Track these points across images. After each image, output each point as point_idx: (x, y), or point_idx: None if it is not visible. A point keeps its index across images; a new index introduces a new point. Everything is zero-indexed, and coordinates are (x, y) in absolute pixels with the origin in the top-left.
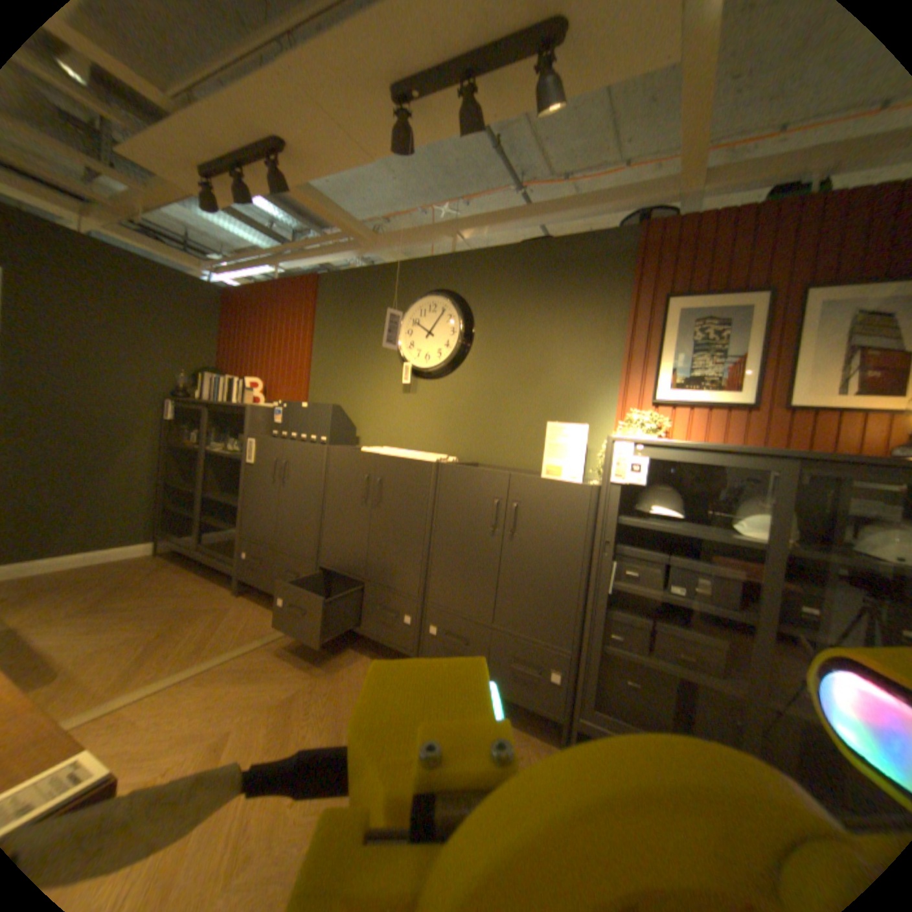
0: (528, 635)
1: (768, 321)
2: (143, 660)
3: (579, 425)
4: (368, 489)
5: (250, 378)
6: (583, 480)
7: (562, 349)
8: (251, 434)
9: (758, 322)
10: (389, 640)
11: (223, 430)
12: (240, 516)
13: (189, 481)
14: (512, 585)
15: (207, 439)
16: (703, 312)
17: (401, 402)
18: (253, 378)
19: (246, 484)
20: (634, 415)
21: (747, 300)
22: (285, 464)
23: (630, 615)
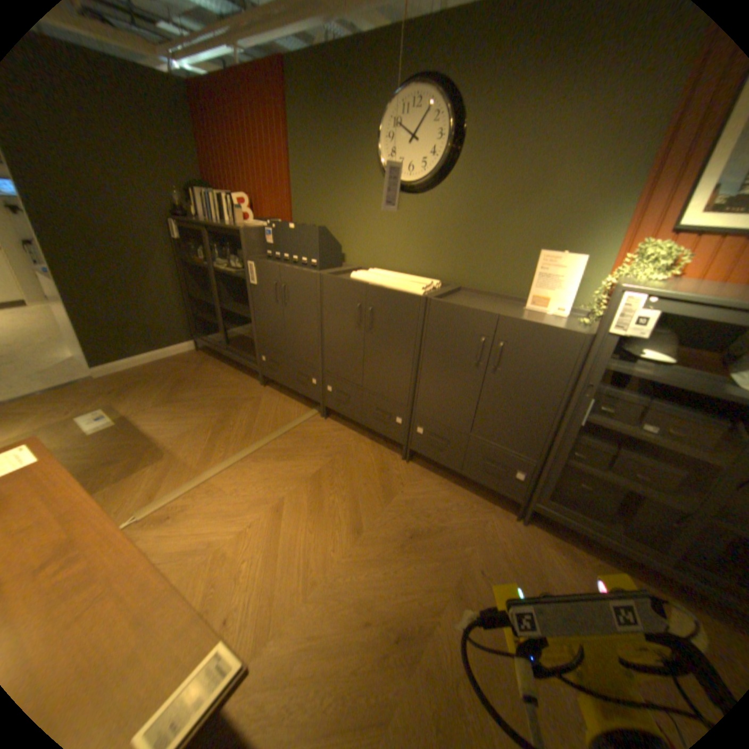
0: (500, 446)
1: None
2: (214, 443)
3: (577, 256)
4: (360, 317)
5: (235, 191)
6: (569, 314)
7: (571, 158)
8: (249, 258)
9: None
10: (384, 432)
11: (223, 247)
12: (254, 328)
13: (206, 292)
14: (491, 409)
15: (212, 255)
16: None
17: (383, 220)
18: (238, 191)
19: (254, 303)
20: (647, 249)
21: None
22: (284, 288)
23: (596, 442)
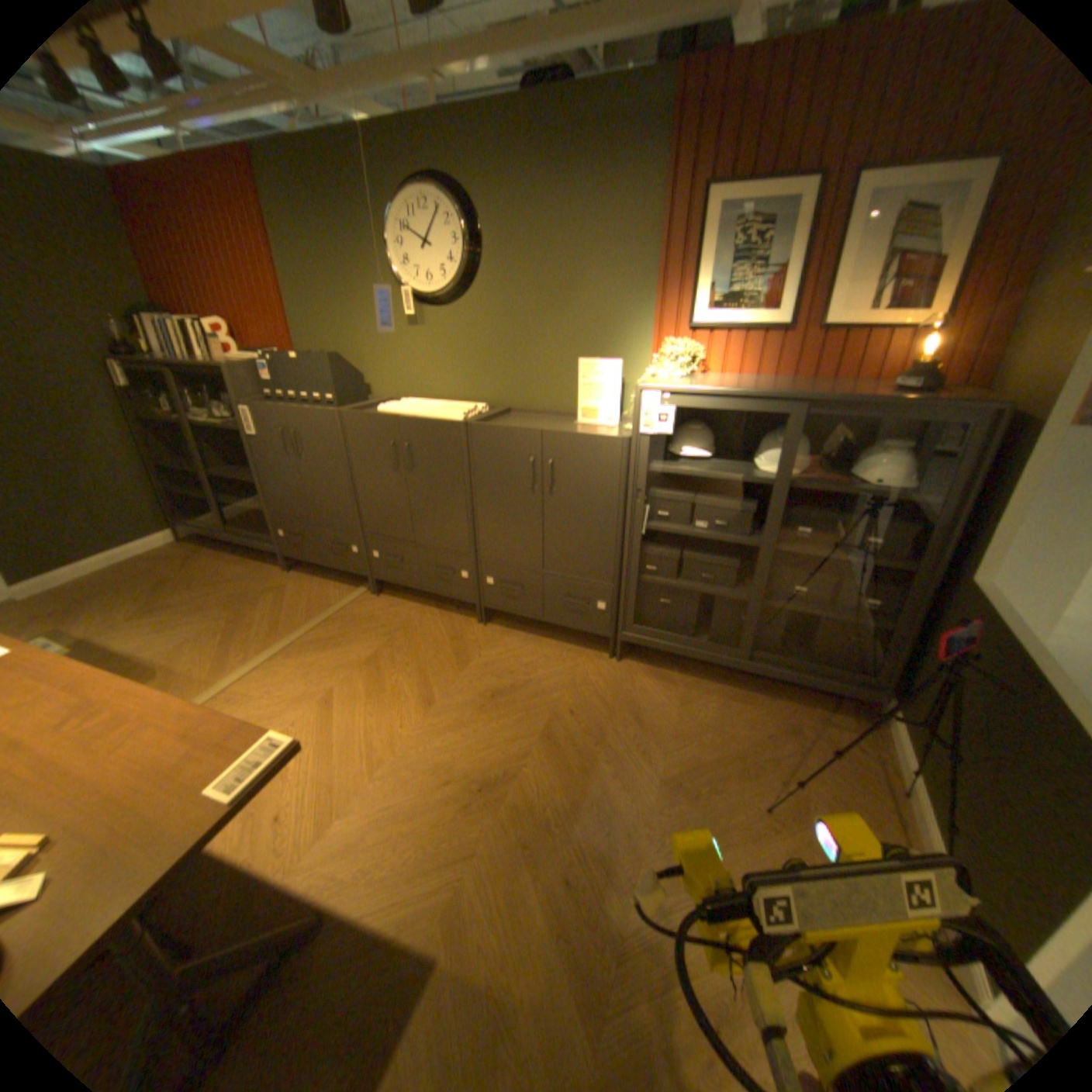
0: (575, 577)
1: (813, 221)
2: (227, 647)
3: (613, 362)
4: (397, 457)
5: (205, 315)
6: (620, 423)
7: (590, 262)
8: (240, 401)
9: (804, 222)
10: (451, 594)
11: (198, 392)
12: (261, 494)
13: (181, 458)
14: (557, 537)
15: (183, 405)
16: (747, 210)
17: (410, 339)
18: (209, 315)
19: (256, 461)
20: (668, 349)
21: (794, 191)
22: (295, 435)
23: (661, 551)
